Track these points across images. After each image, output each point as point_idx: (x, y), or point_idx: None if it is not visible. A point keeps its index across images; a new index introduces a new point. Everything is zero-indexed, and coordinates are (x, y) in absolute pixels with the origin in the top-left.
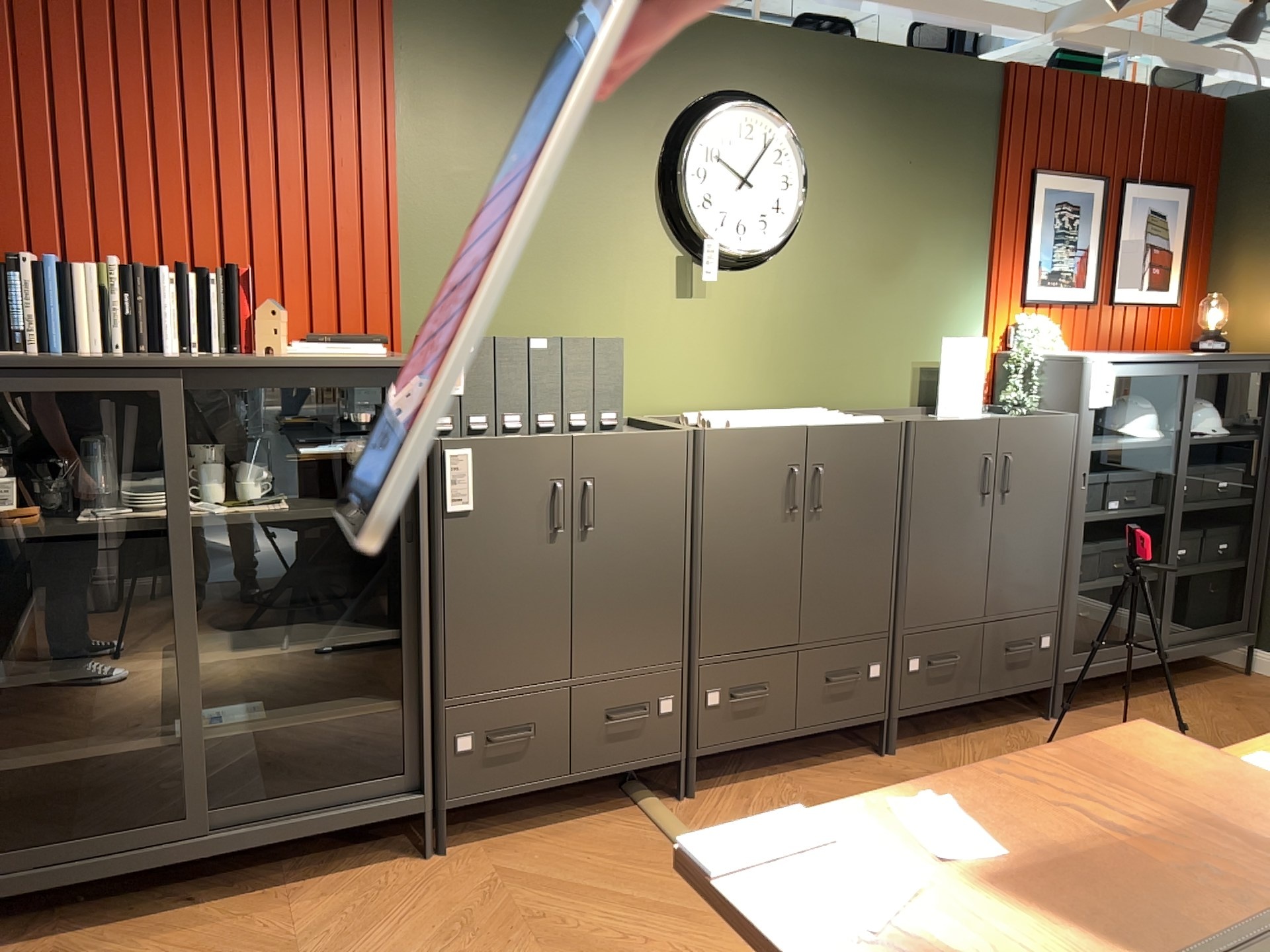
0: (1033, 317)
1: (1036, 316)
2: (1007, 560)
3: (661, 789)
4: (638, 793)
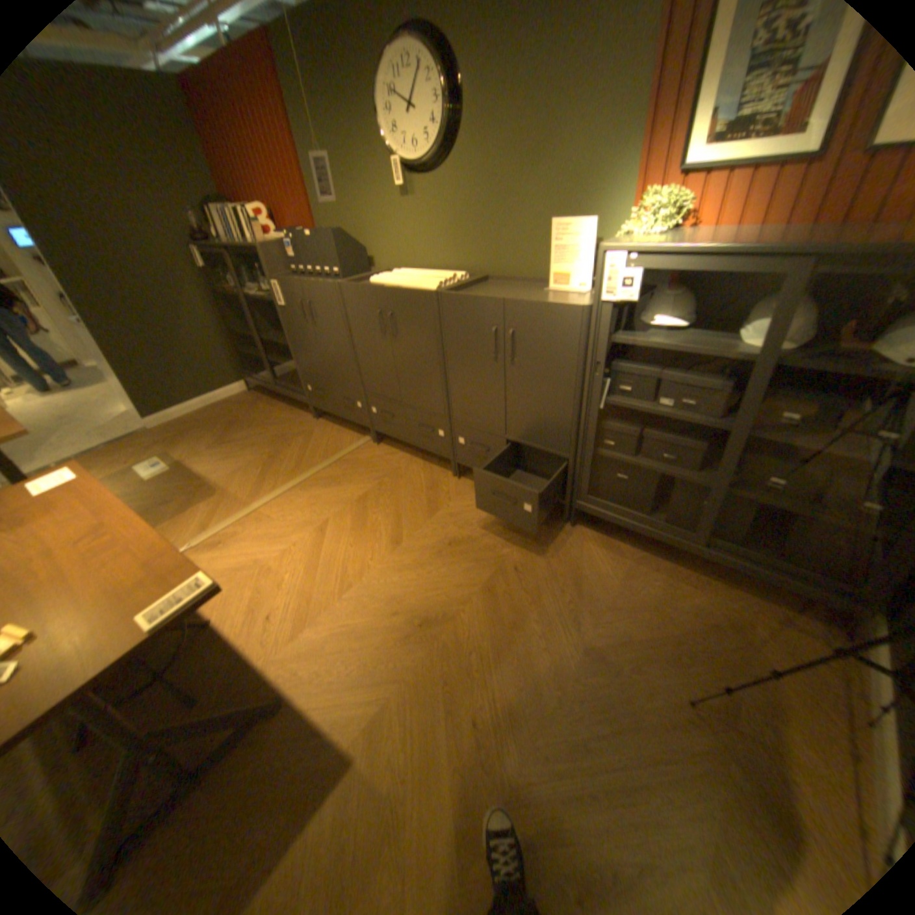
0: (680, 187)
1: (673, 186)
2: (518, 406)
3: (382, 437)
4: (371, 434)
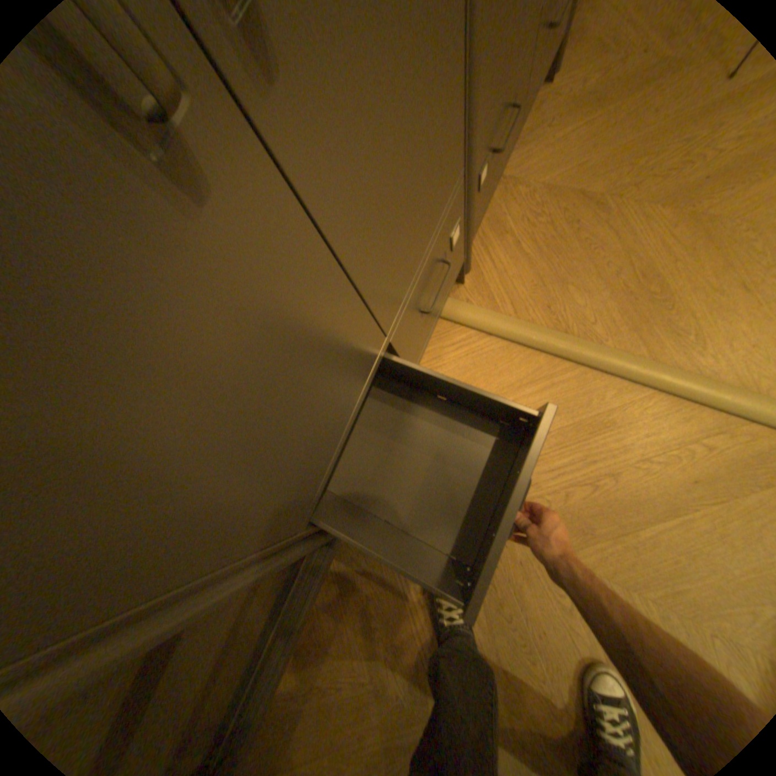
0: None
1: None
2: None
3: None
4: None
